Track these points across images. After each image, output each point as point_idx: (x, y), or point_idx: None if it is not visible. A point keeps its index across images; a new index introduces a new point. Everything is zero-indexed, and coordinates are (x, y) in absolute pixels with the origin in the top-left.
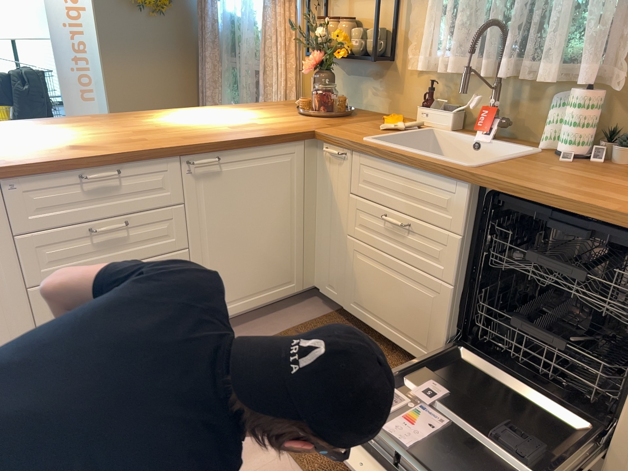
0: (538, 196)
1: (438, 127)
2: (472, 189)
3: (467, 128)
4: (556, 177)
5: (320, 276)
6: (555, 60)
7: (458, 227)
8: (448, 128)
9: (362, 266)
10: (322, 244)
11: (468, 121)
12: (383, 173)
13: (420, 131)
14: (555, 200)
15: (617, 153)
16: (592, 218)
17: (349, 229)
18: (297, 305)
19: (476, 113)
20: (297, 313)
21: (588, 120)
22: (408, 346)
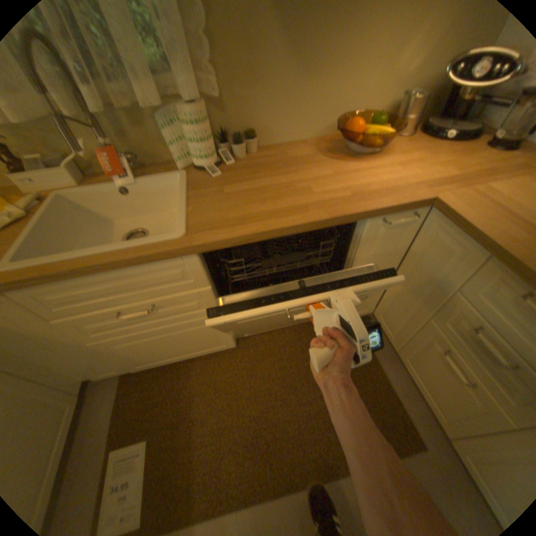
0: (269, 233)
1: (58, 185)
2: (200, 253)
3: (86, 171)
4: (245, 199)
5: (81, 374)
6: (146, 72)
7: (203, 282)
8: (71, 182)
9: (125, 348)
10: (58, 363)
11: (81, 163)
12: (77, 287)
13: (46, 202)
14: (284, 229)
15: (240, 148)
16: (315, 228)
17: (81, 340)
18: (84, 405)
19: (84, 152)
20: (94, 410)
21: (208, 129)
22: (204, 352)
